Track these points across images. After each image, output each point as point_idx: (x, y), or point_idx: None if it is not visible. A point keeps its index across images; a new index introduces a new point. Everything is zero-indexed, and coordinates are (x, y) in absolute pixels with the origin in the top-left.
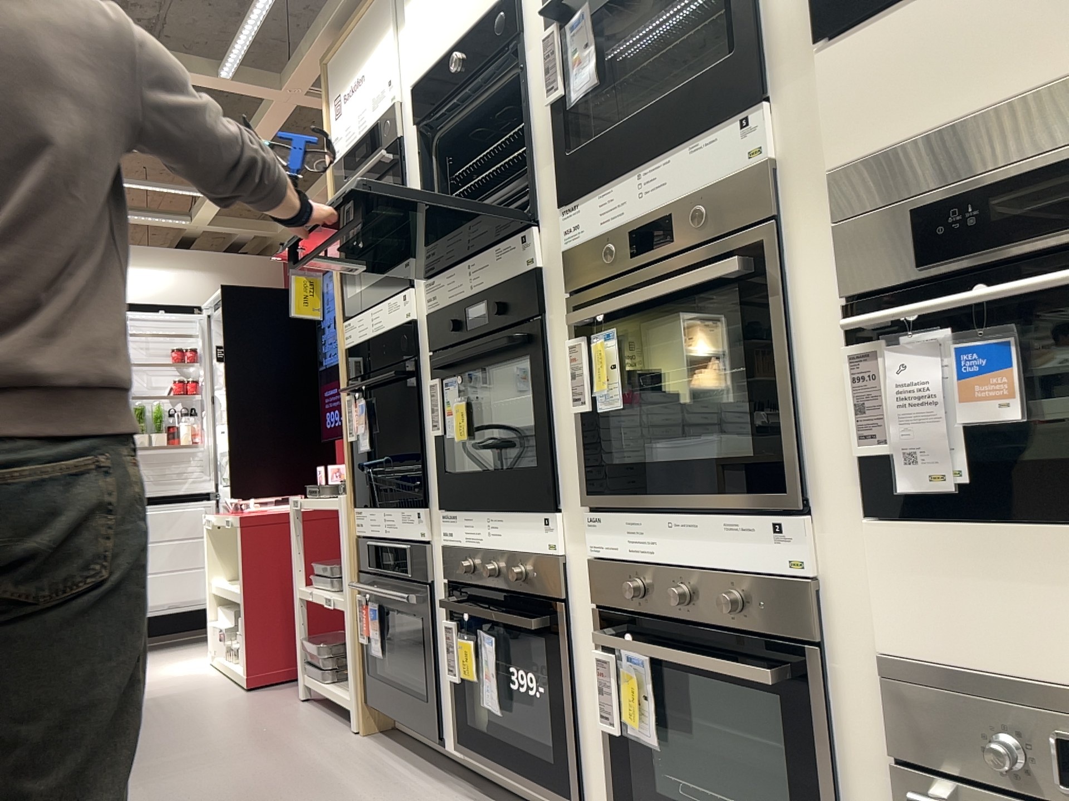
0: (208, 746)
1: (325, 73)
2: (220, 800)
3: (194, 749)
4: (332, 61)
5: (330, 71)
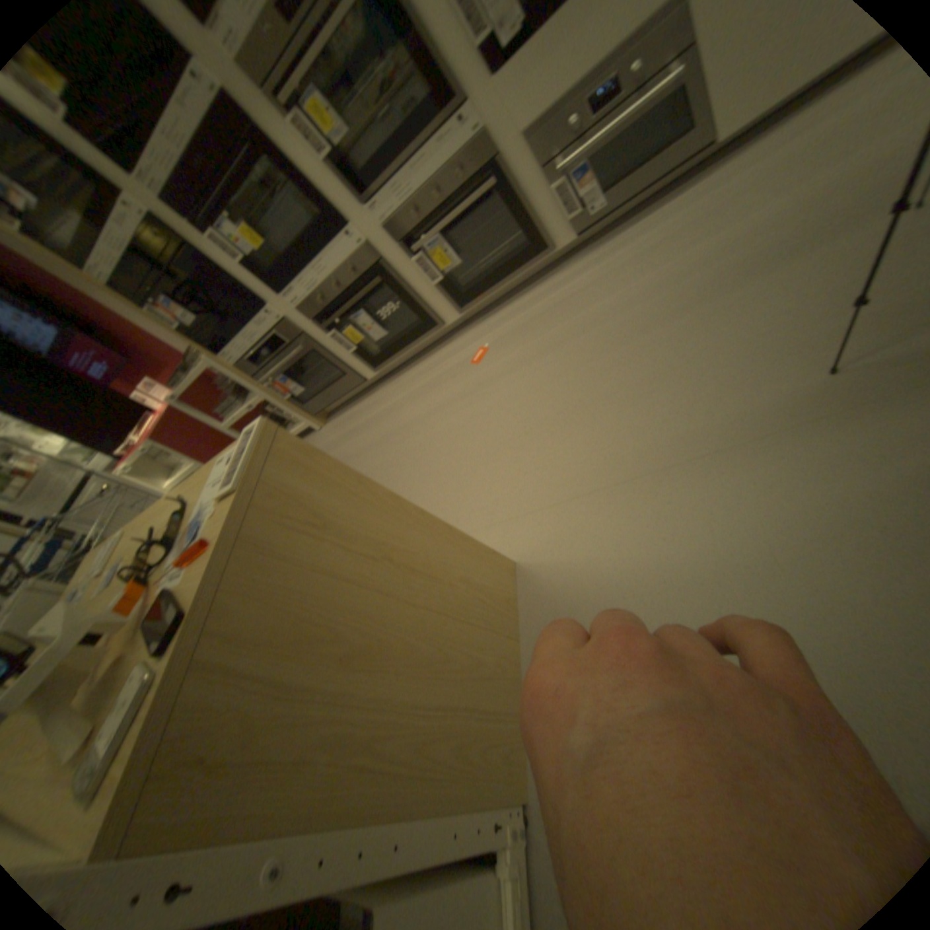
0: None
1: None
2: None
3: None
4: None
5: None
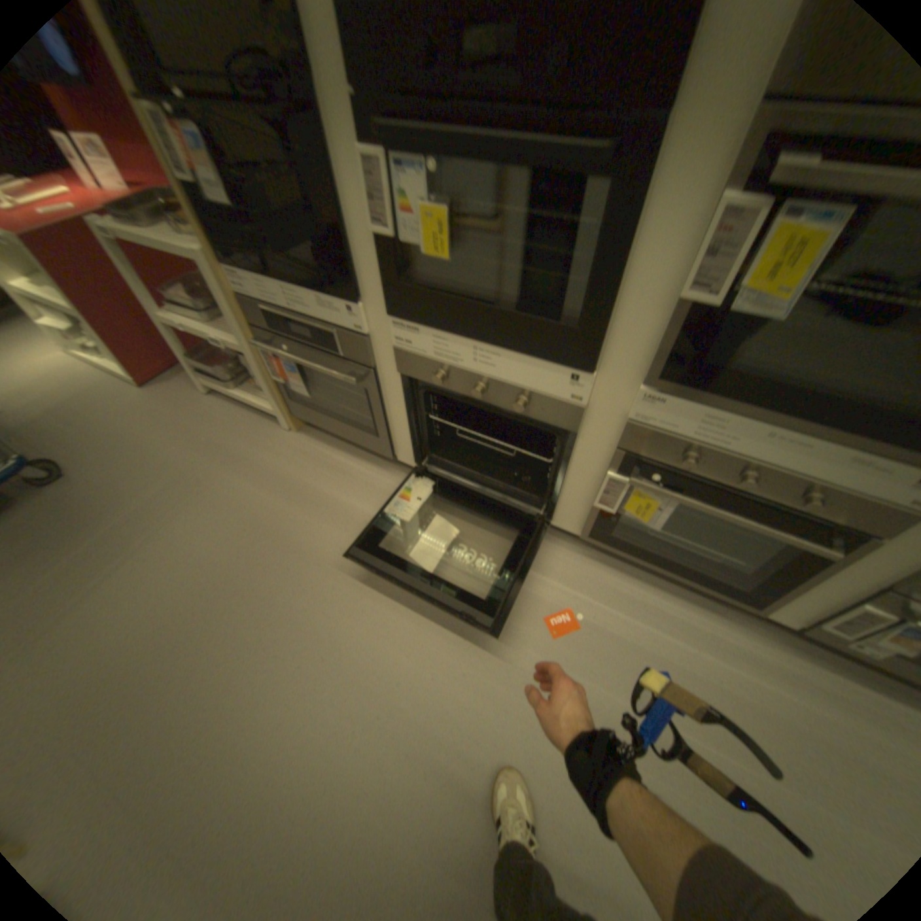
0: (172, 474)
1: None
2: (243, 538)
3: (160, 480)
4: None
5: None
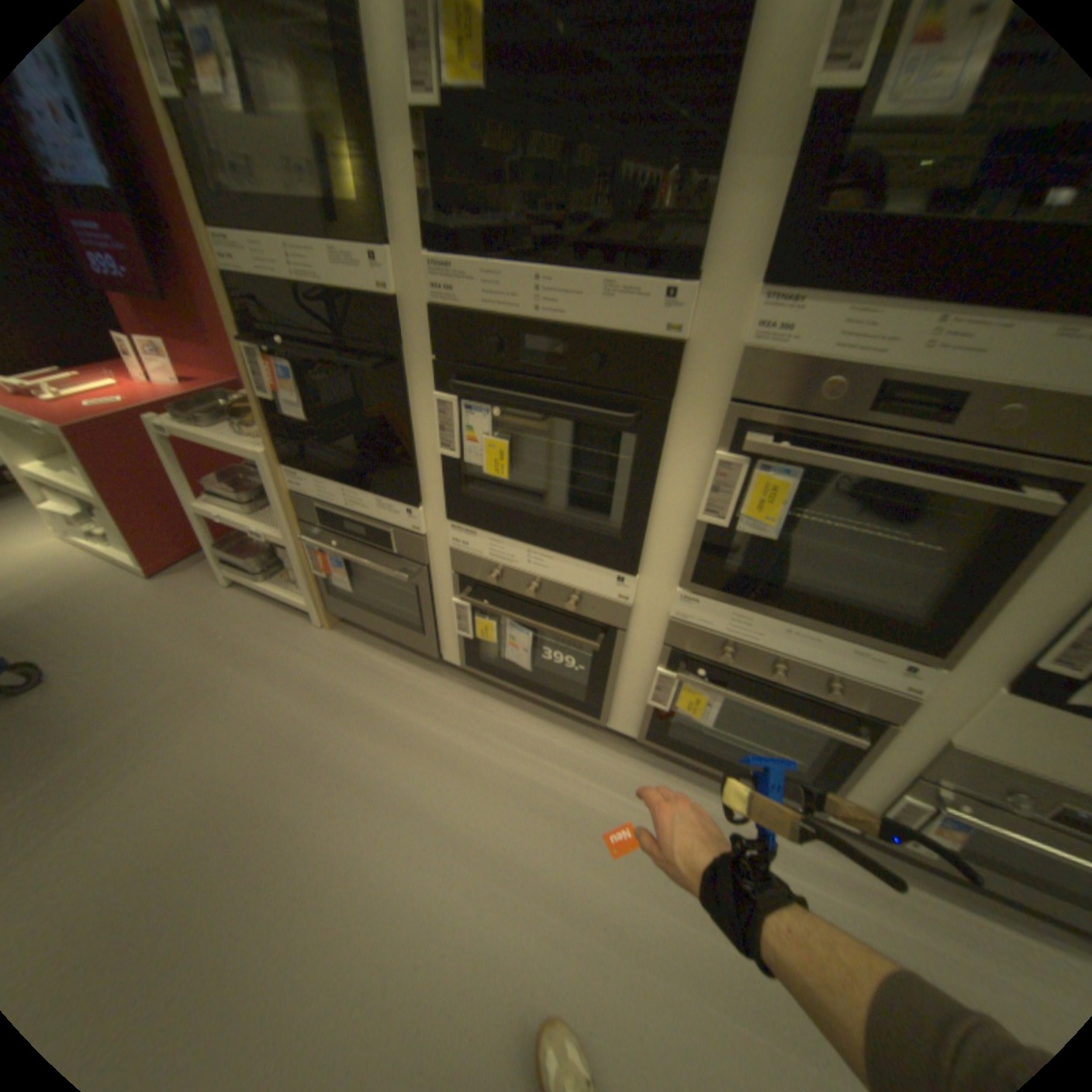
0: (178, 678)
1: None
2: (259, 753)
3: (163, 686)
4: None
5: None
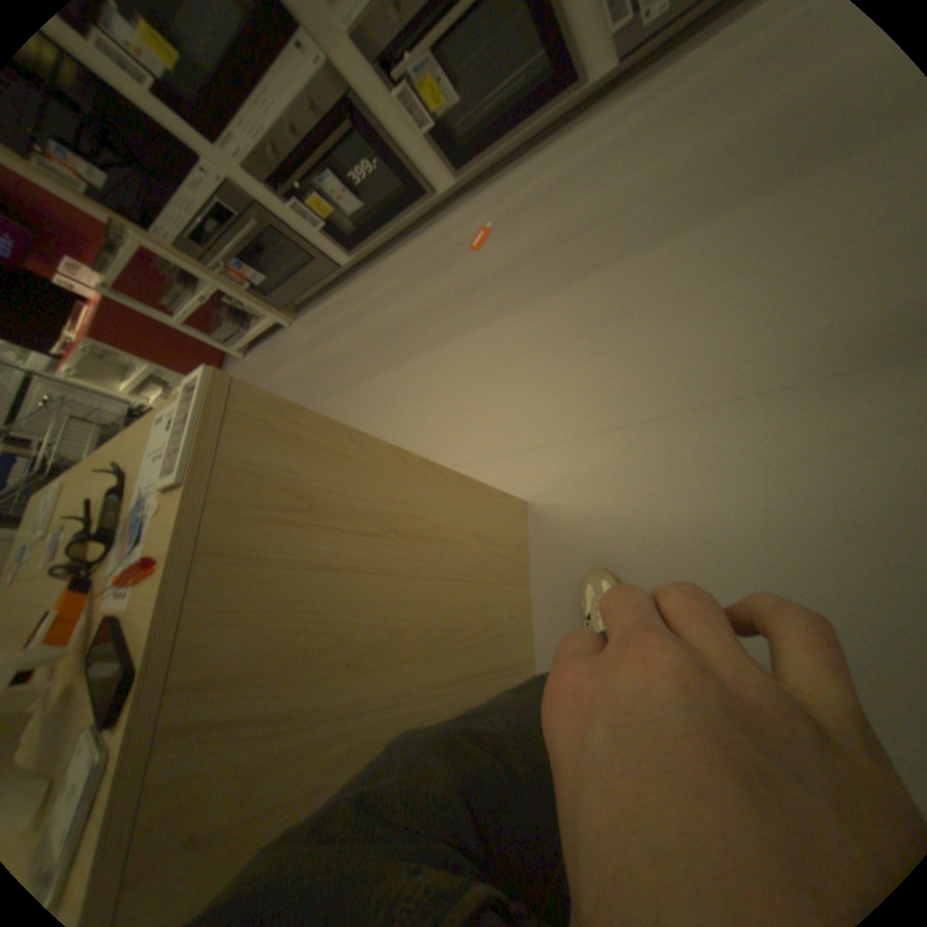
0: None
1: None
2: (304, 385)
3: None
4: None
5: None
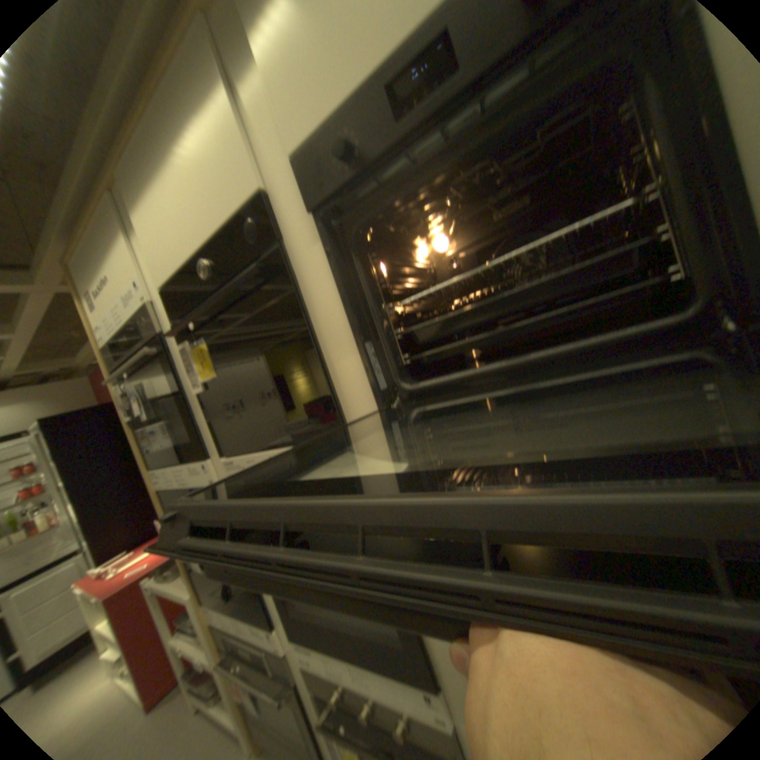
0: None
1: (72, 267)
2: None
3: None
4: (75, 258)
5: (77, 266)
